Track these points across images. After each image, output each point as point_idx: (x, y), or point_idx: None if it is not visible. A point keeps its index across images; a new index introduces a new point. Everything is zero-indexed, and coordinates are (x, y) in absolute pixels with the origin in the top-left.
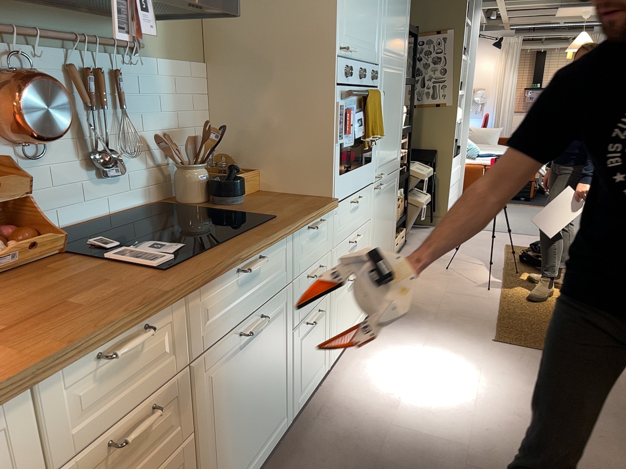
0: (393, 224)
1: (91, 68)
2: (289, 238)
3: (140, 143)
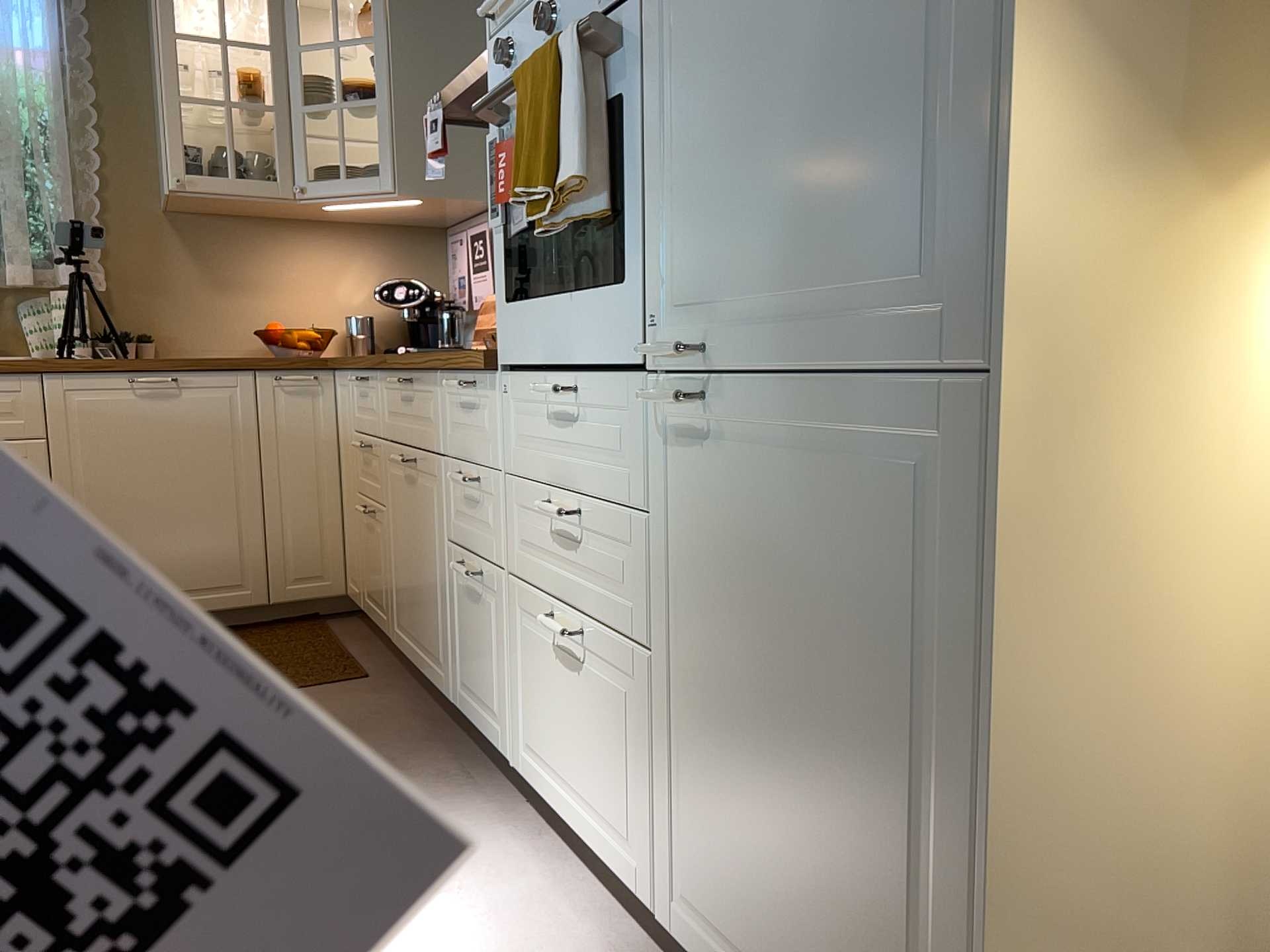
0: (954, 797)
1: None
2: (433, 378)
3: None
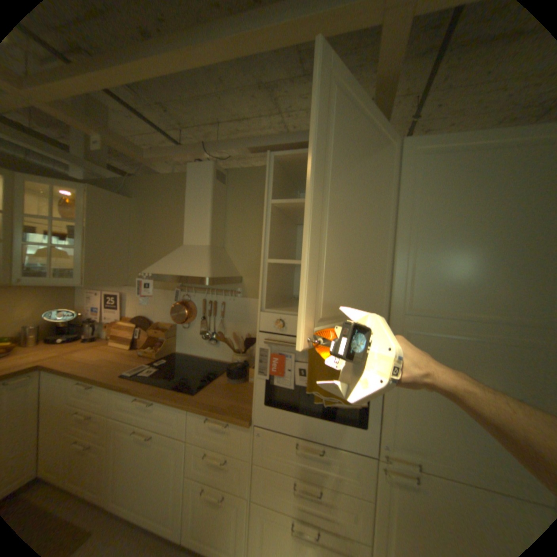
0: None
1: (212, 300)
2: (180, 411)
3: (232, 334)
